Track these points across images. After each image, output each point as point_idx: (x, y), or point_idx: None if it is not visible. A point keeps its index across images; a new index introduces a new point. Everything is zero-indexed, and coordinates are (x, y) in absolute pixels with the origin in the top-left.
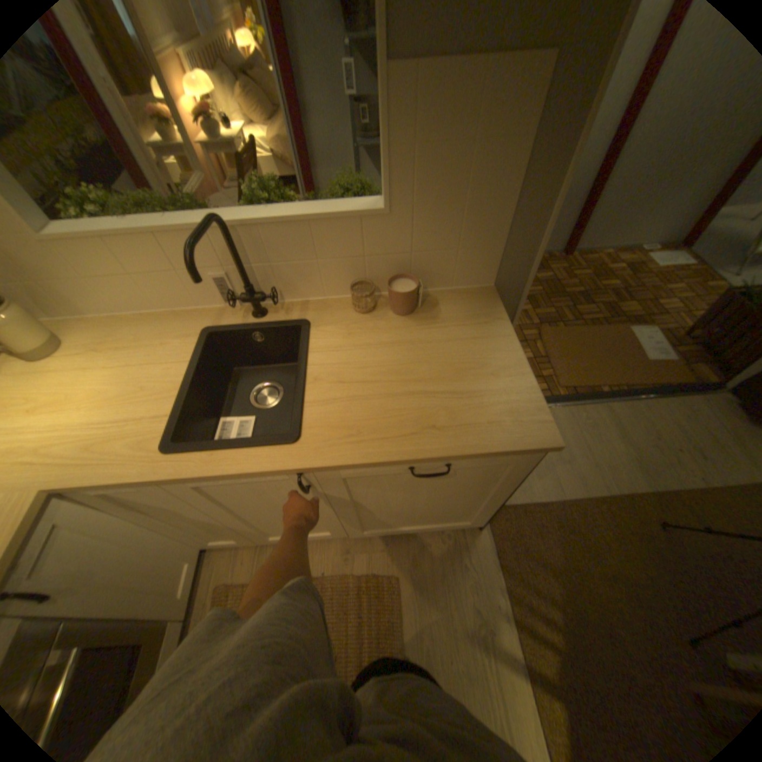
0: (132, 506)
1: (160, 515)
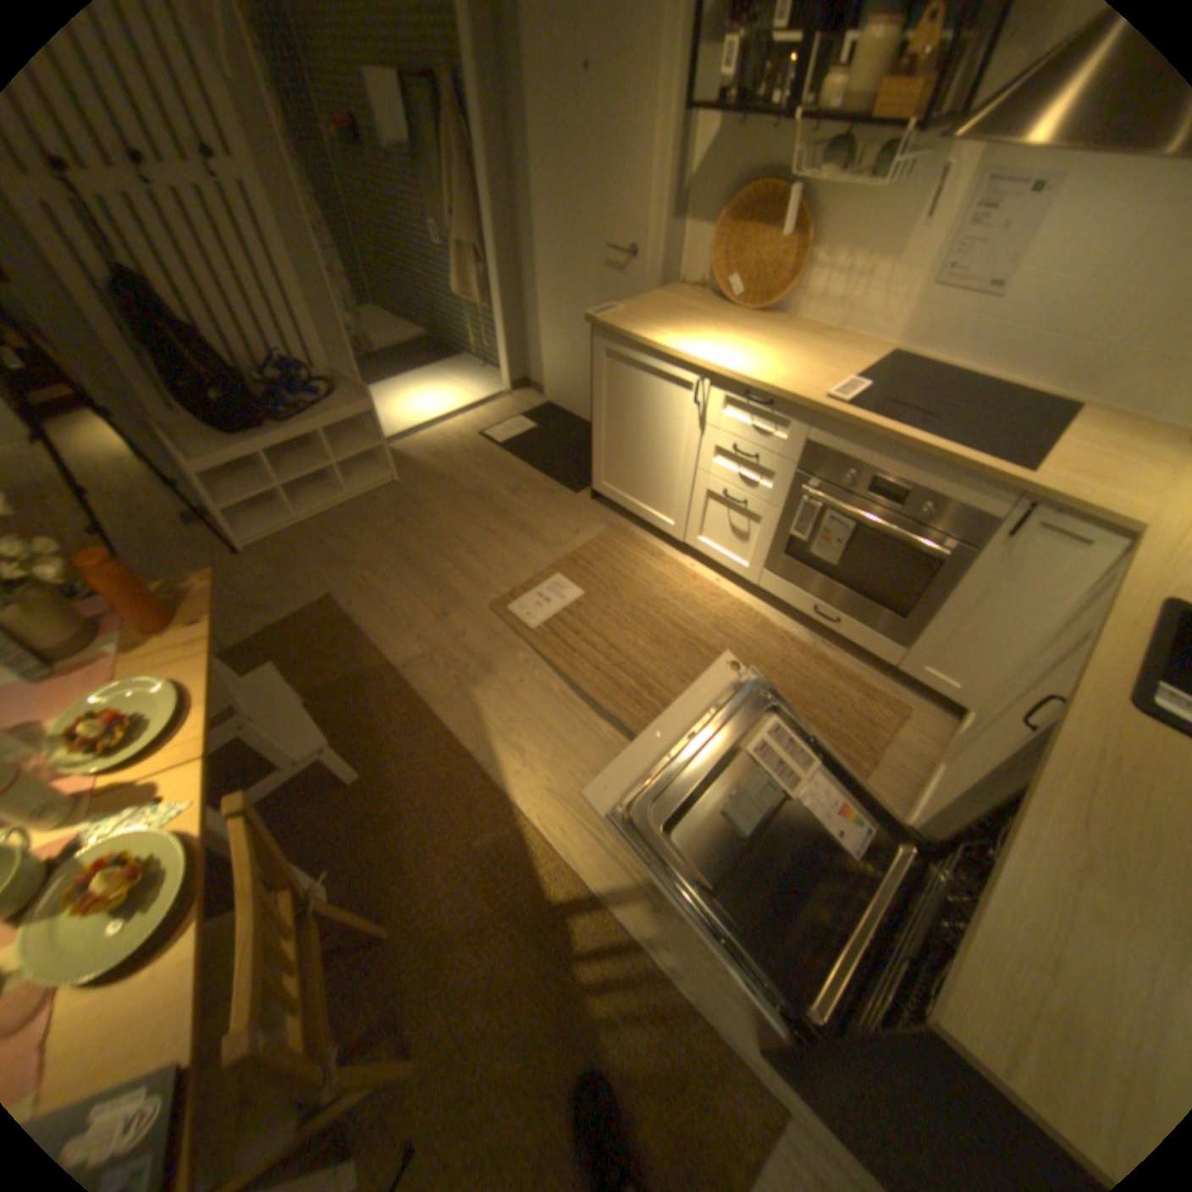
0: (1083, 614)
1: (1054, 644)
